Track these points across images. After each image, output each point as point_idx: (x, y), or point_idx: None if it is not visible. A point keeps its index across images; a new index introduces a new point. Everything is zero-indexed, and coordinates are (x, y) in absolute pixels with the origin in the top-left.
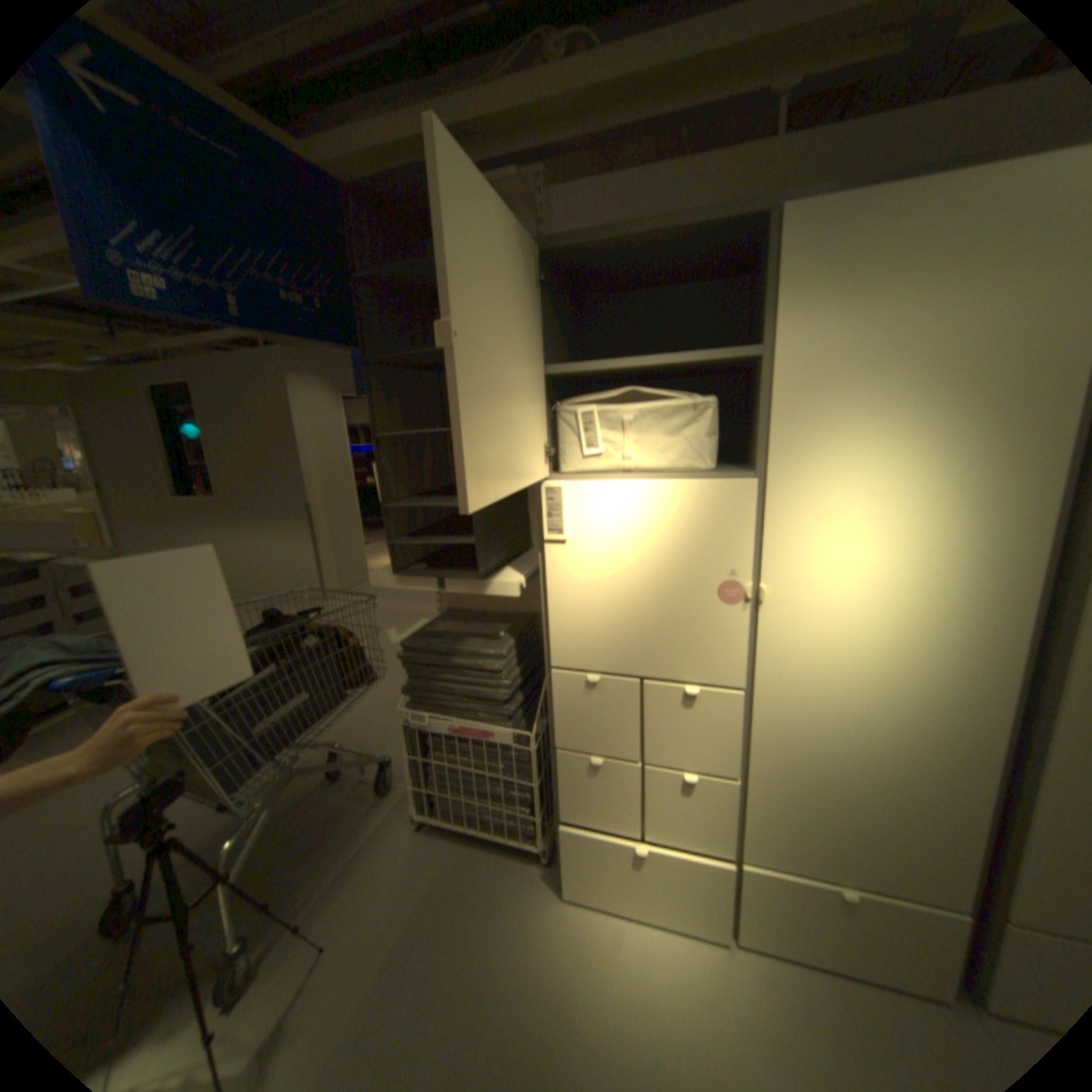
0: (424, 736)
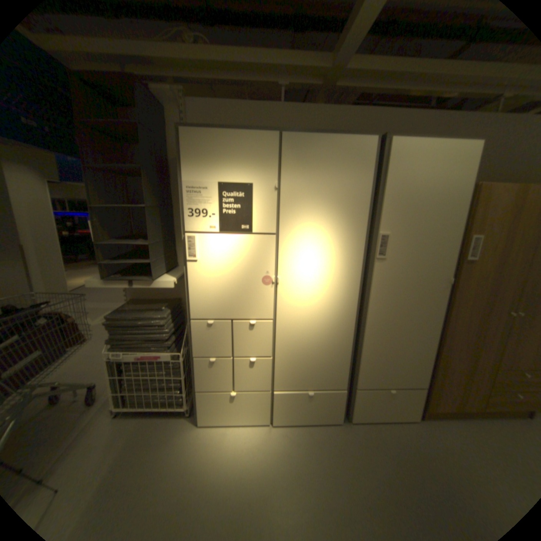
0: (119, 365)
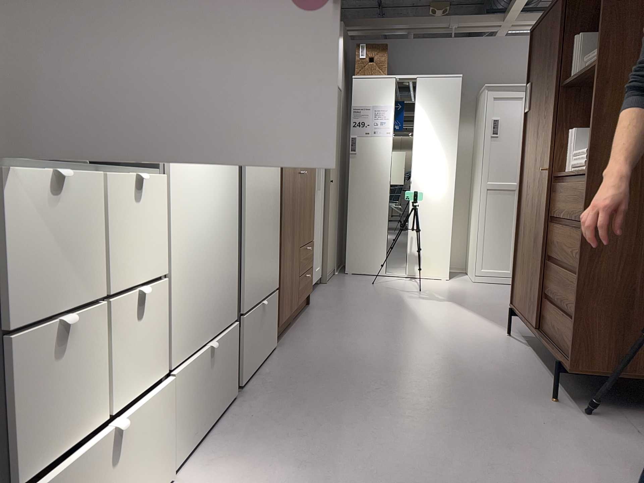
0: None
